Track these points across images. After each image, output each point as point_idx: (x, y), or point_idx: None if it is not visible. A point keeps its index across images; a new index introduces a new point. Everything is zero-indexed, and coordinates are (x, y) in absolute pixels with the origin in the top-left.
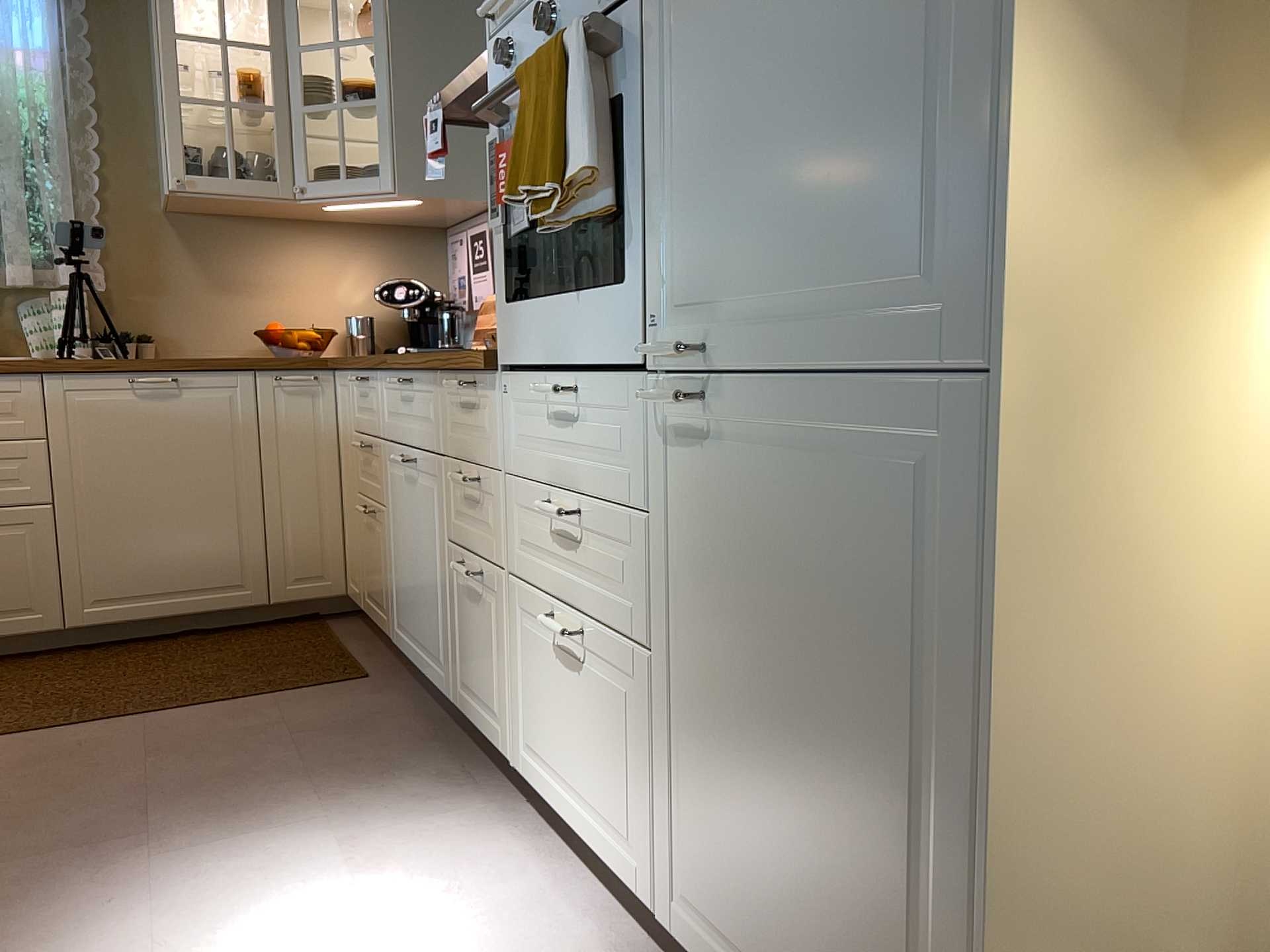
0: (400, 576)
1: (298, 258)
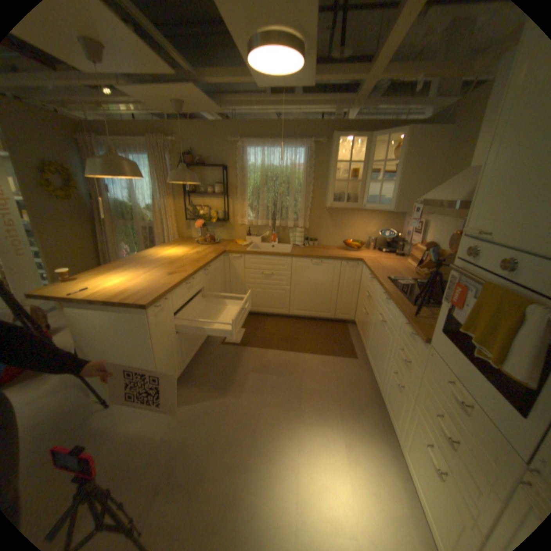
0: (372, 342)
1: (358, 219)
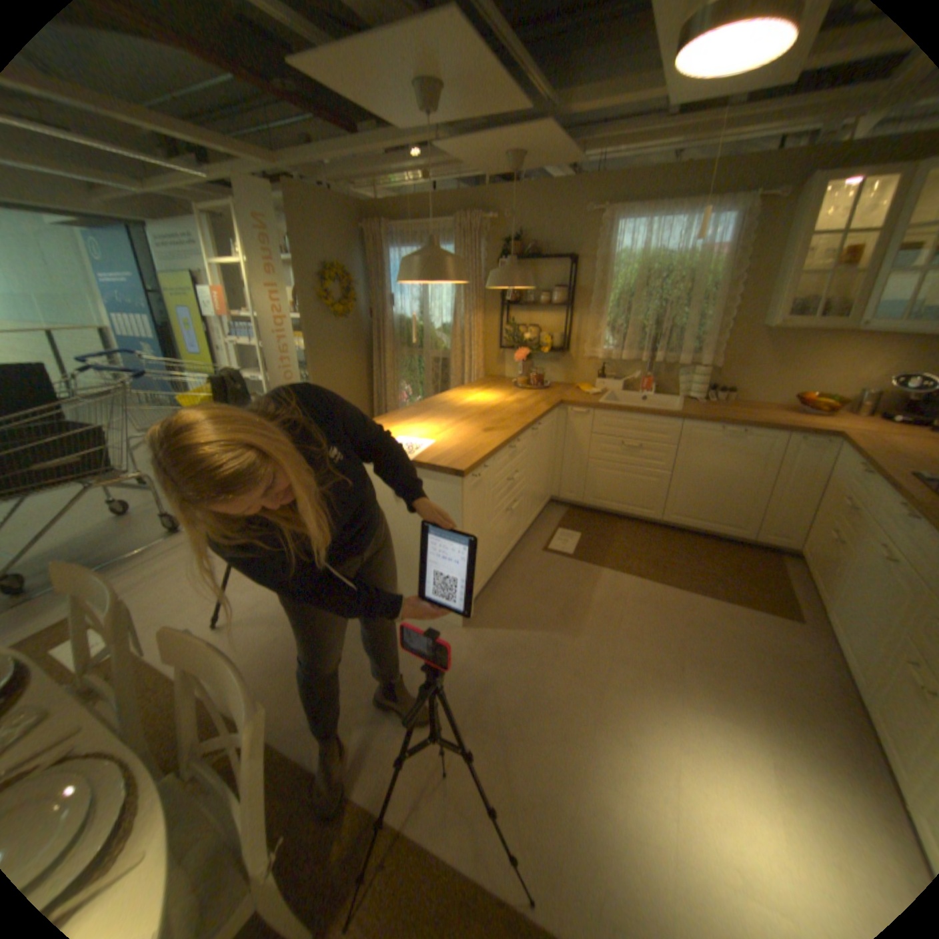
0: (850, 597)
1: (839, 351)
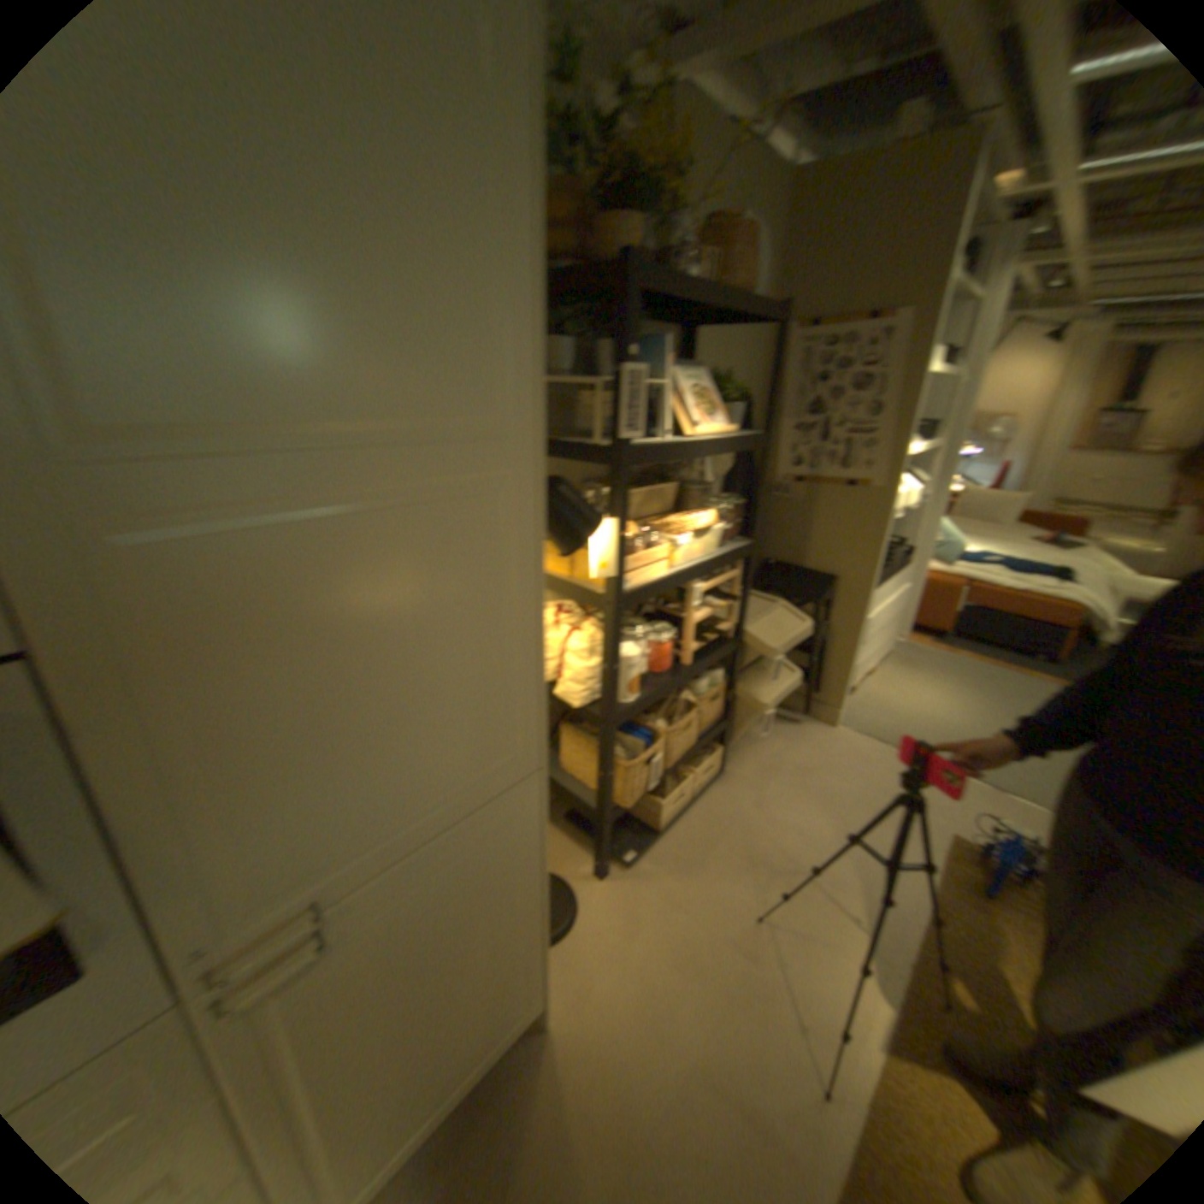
0: None
1: None
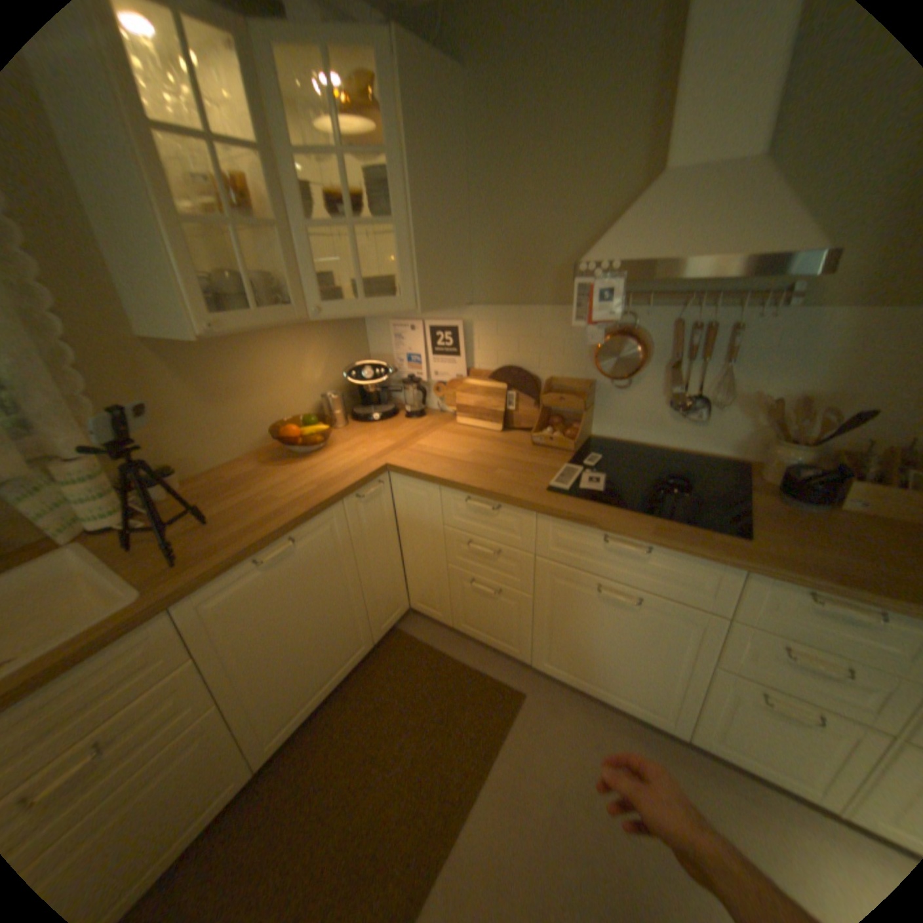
0: (568, 644)
1: (270, 356)
